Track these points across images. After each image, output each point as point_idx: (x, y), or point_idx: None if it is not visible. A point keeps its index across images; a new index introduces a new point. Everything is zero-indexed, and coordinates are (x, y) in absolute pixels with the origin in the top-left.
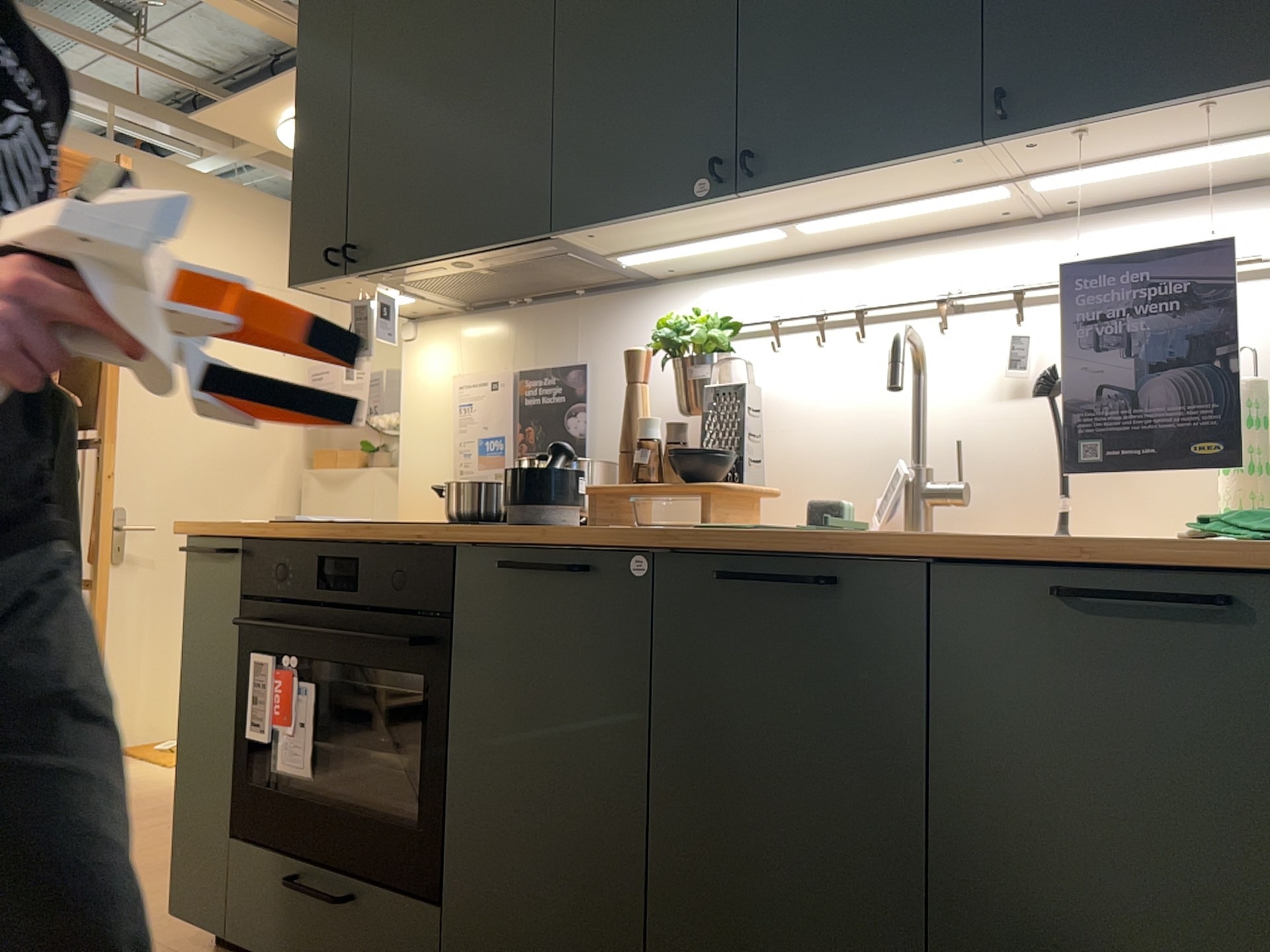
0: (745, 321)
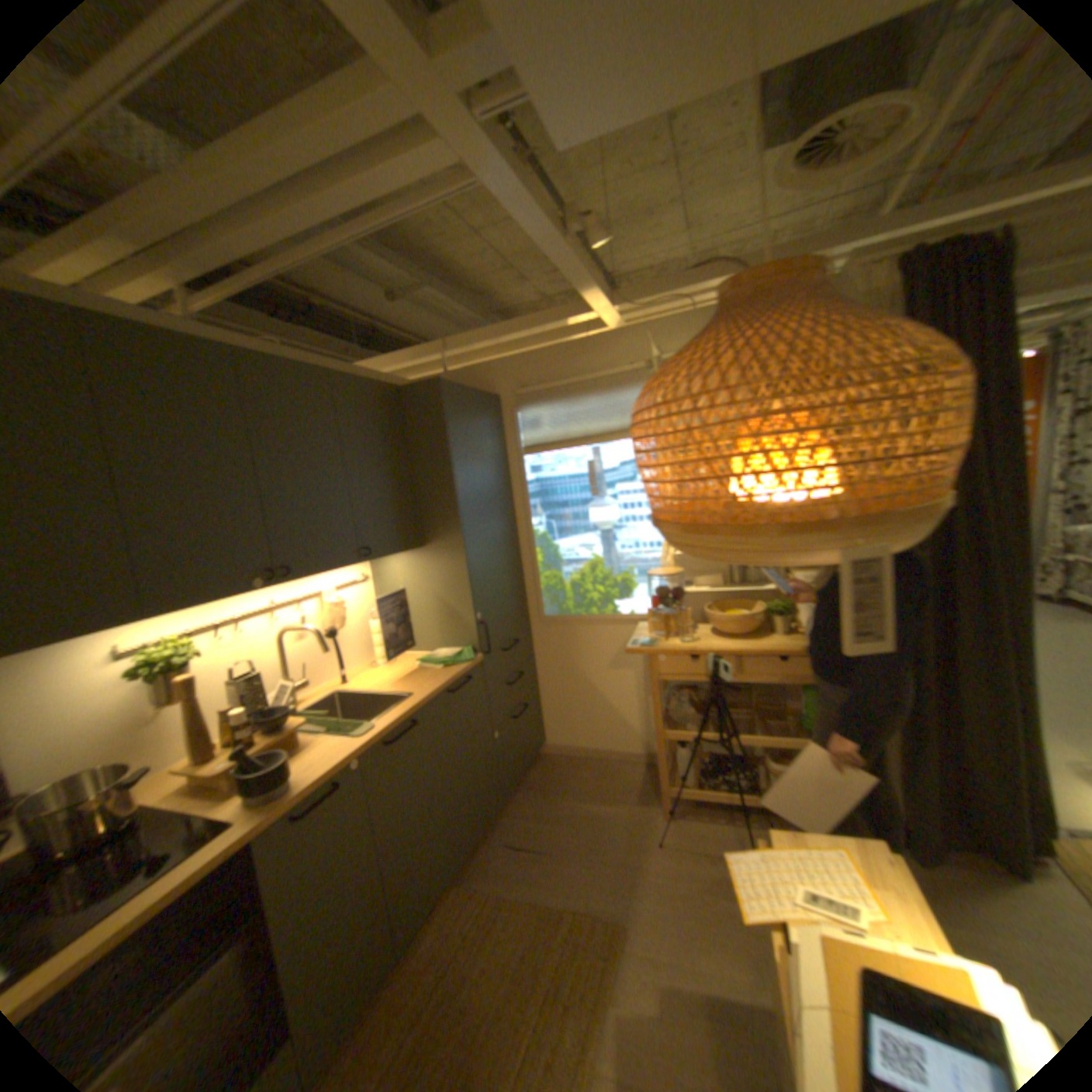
0: (175, 638)
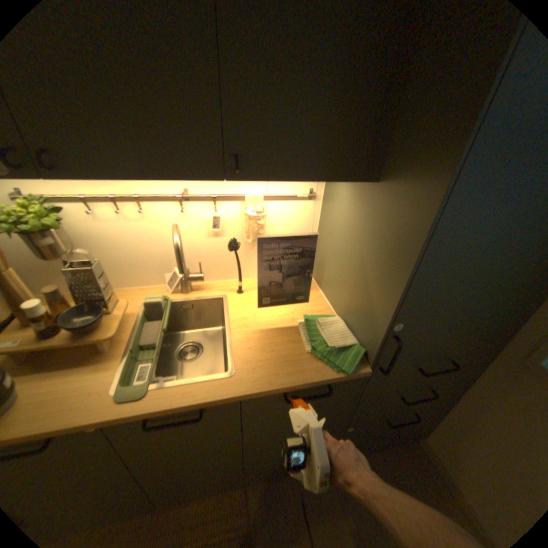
0: (59, 198)
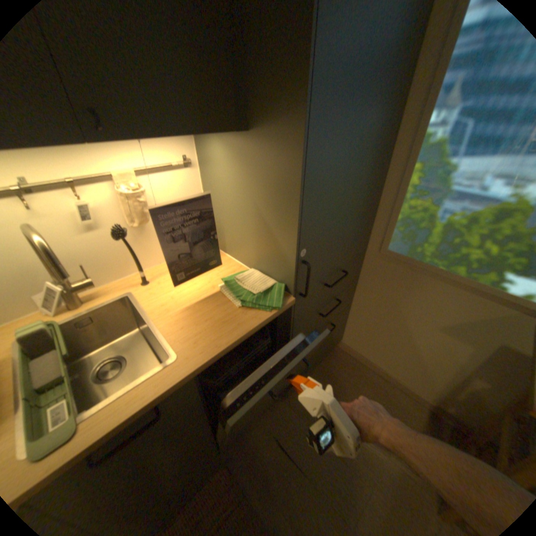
0: None
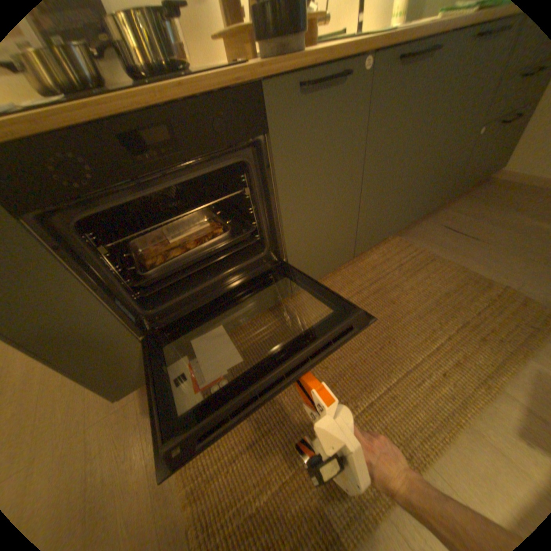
0: None
